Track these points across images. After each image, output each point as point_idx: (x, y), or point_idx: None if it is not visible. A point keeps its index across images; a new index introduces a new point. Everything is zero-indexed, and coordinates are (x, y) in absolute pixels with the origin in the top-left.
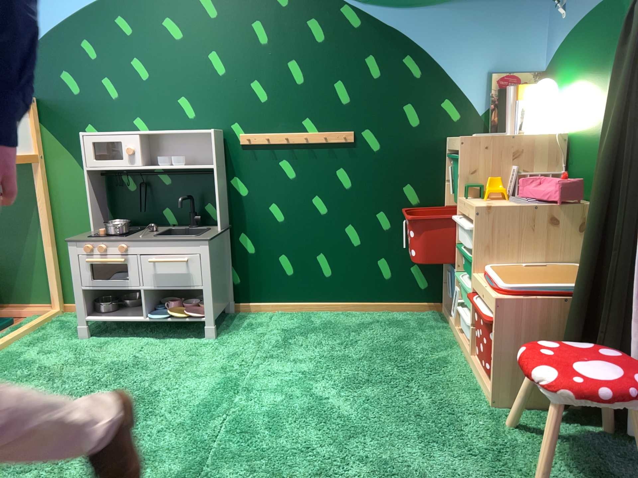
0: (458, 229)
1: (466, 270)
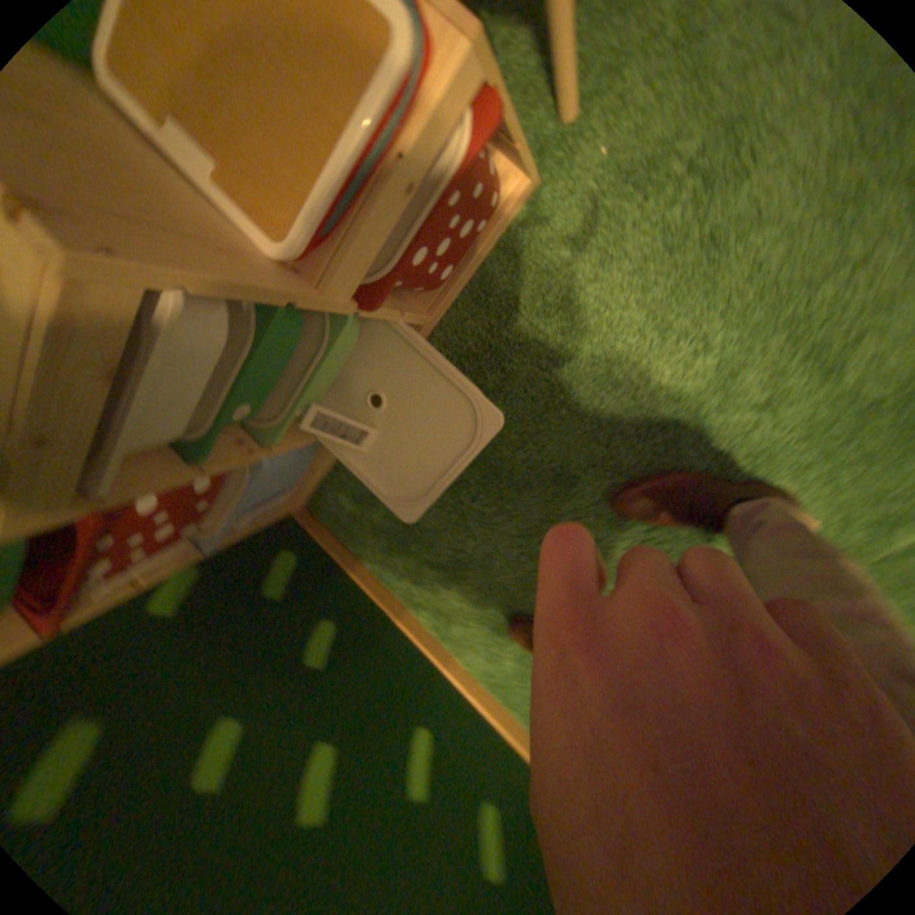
0: (140, 469)
1: (281, 366)
